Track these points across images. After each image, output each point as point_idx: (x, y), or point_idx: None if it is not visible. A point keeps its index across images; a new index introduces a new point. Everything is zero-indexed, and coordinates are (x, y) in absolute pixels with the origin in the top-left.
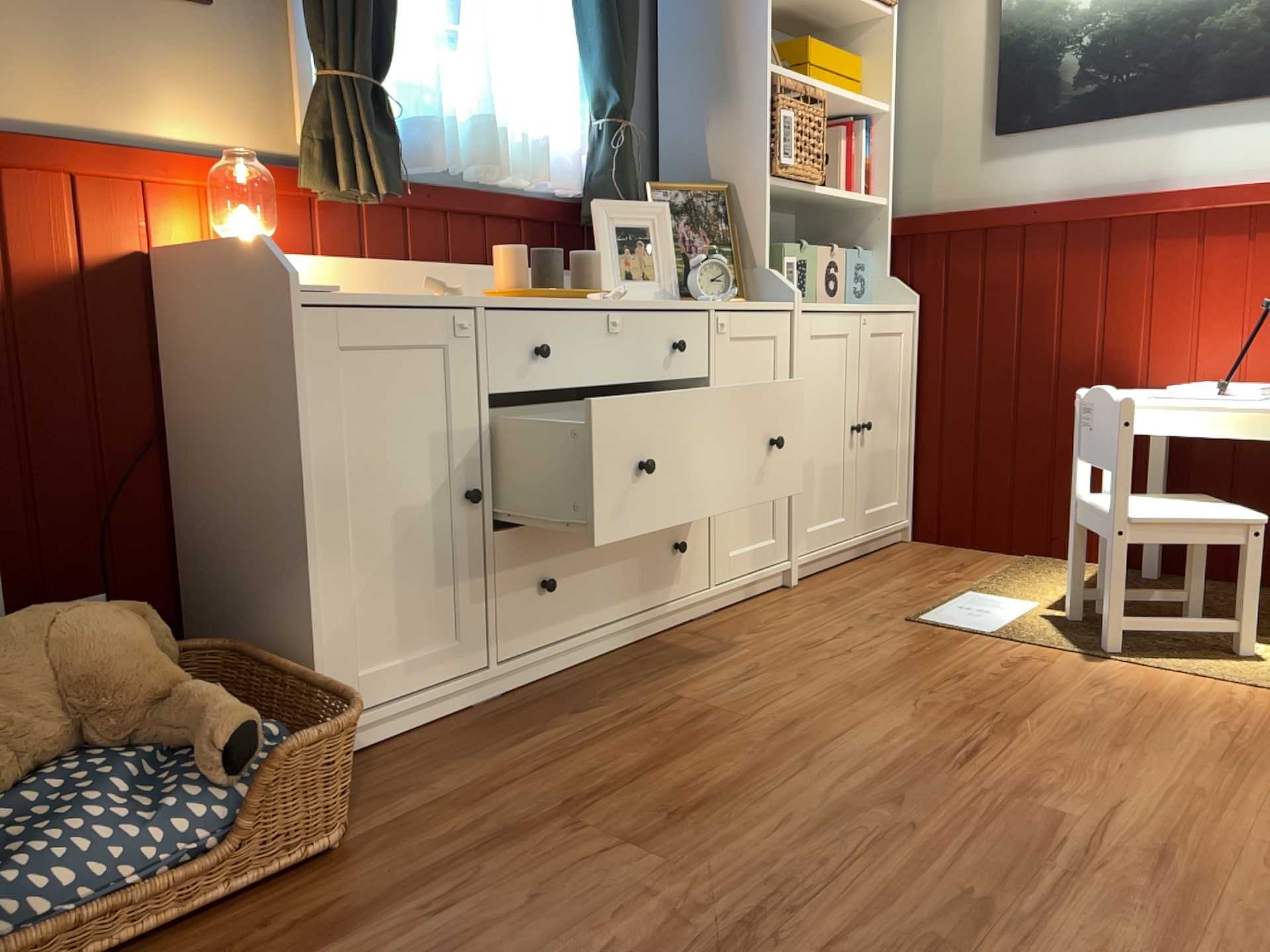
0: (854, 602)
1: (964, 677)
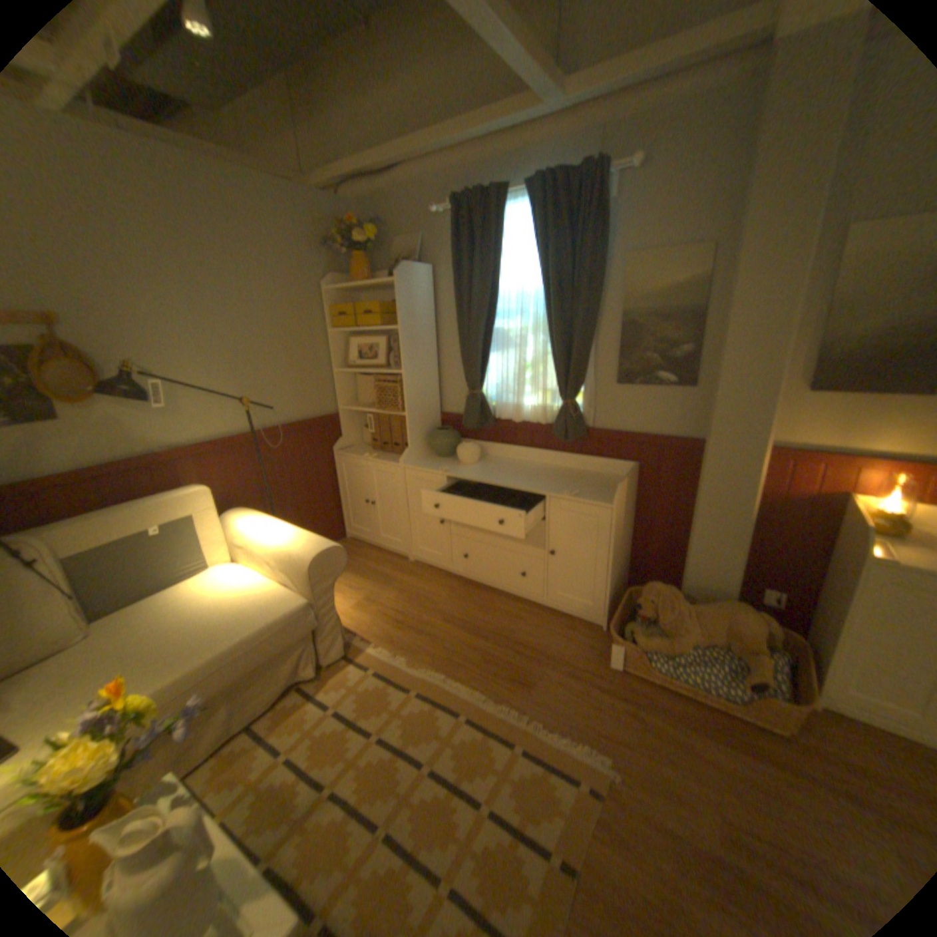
0: None
1: None
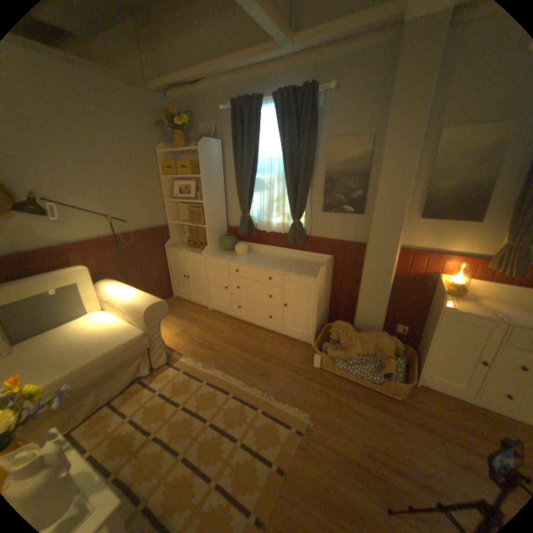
0: None
1: None
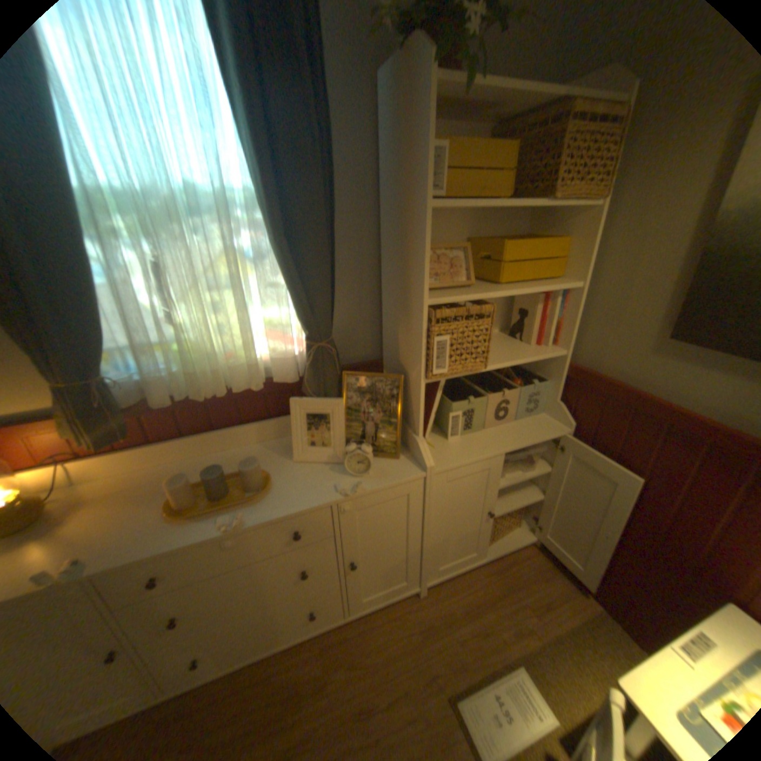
0: (439, 647)
1: None
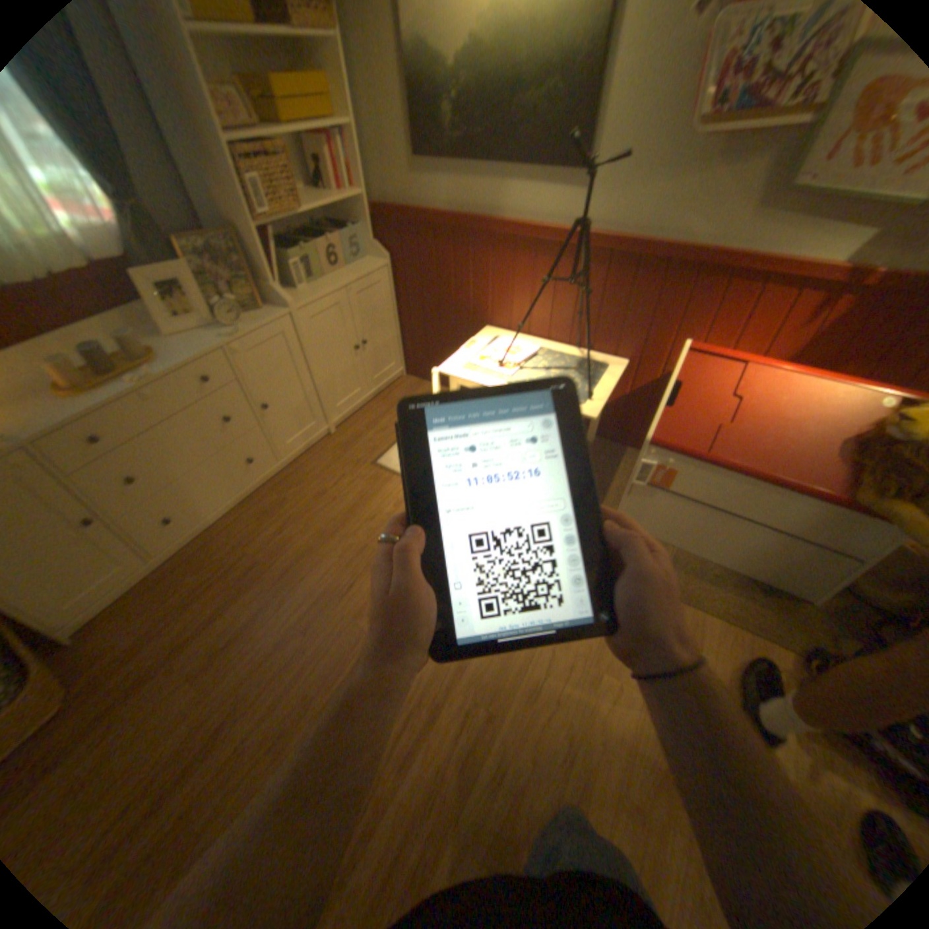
0: (355, 448)
1: (373, 518)
